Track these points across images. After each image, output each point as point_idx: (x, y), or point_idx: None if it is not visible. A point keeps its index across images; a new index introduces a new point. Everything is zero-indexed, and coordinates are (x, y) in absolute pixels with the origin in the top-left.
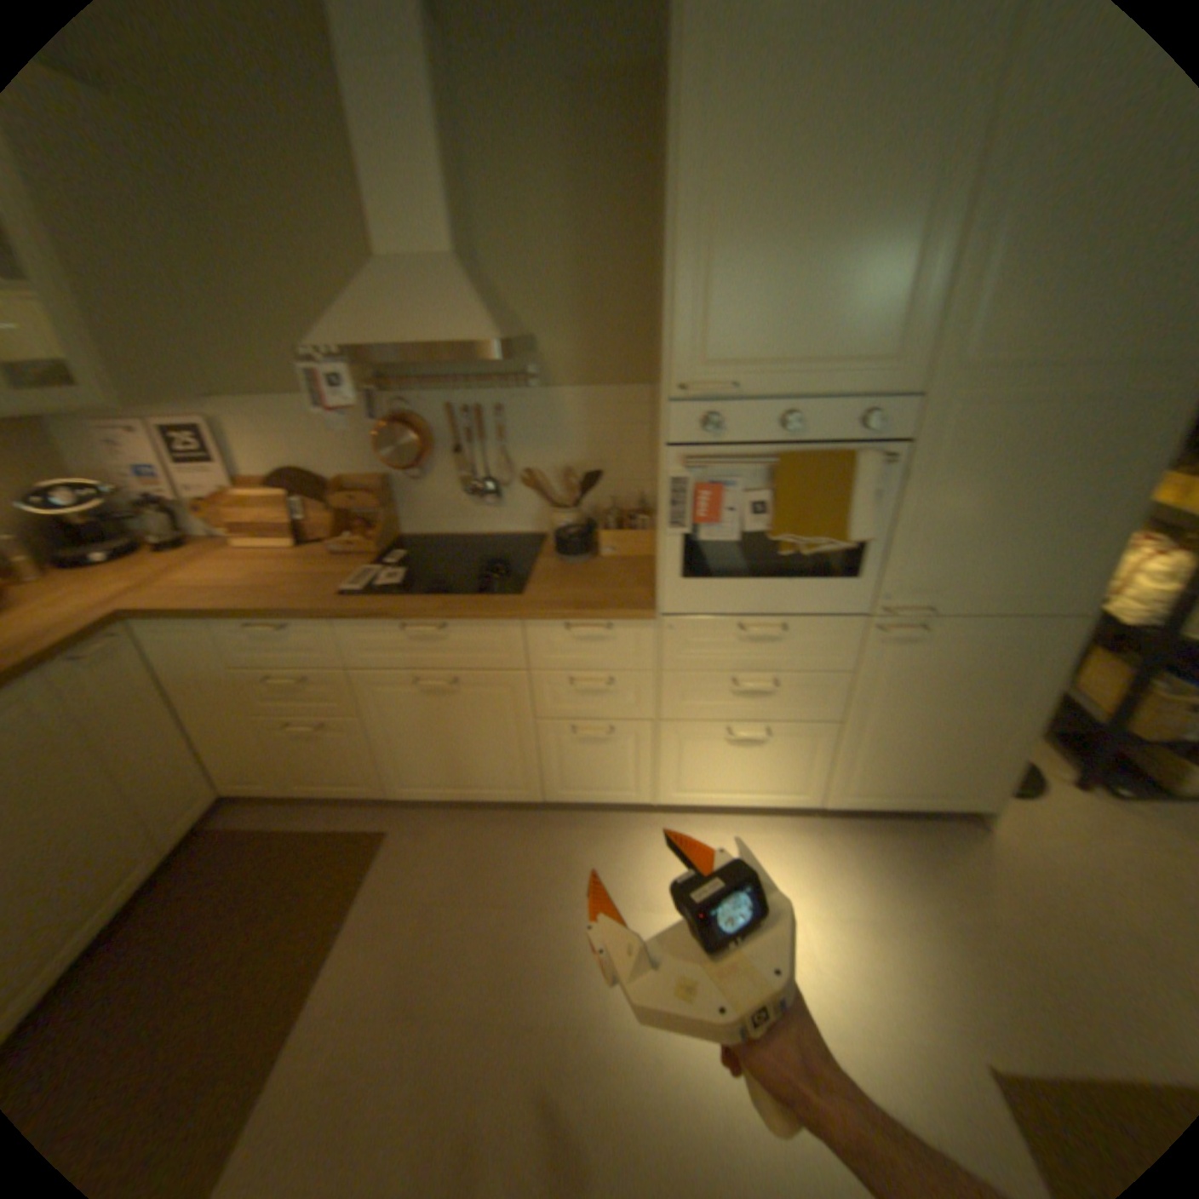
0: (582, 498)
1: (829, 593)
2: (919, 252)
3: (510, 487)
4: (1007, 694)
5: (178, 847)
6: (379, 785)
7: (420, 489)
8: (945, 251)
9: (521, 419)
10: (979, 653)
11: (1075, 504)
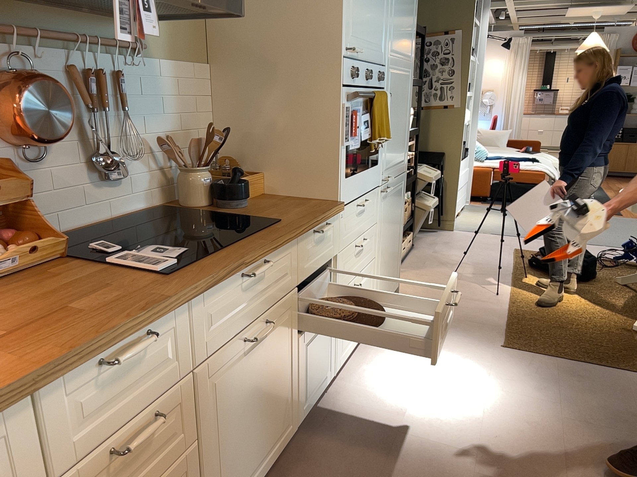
0: (214, 153)
1: (374, 174)
2: (384, 1)
3: (125, 160)
4: (398, 216)
5: None
6: None
7: (31, 175)
8: (387, 3)
9: (132, 86)
10: (395, 197)
11: (403, 119)
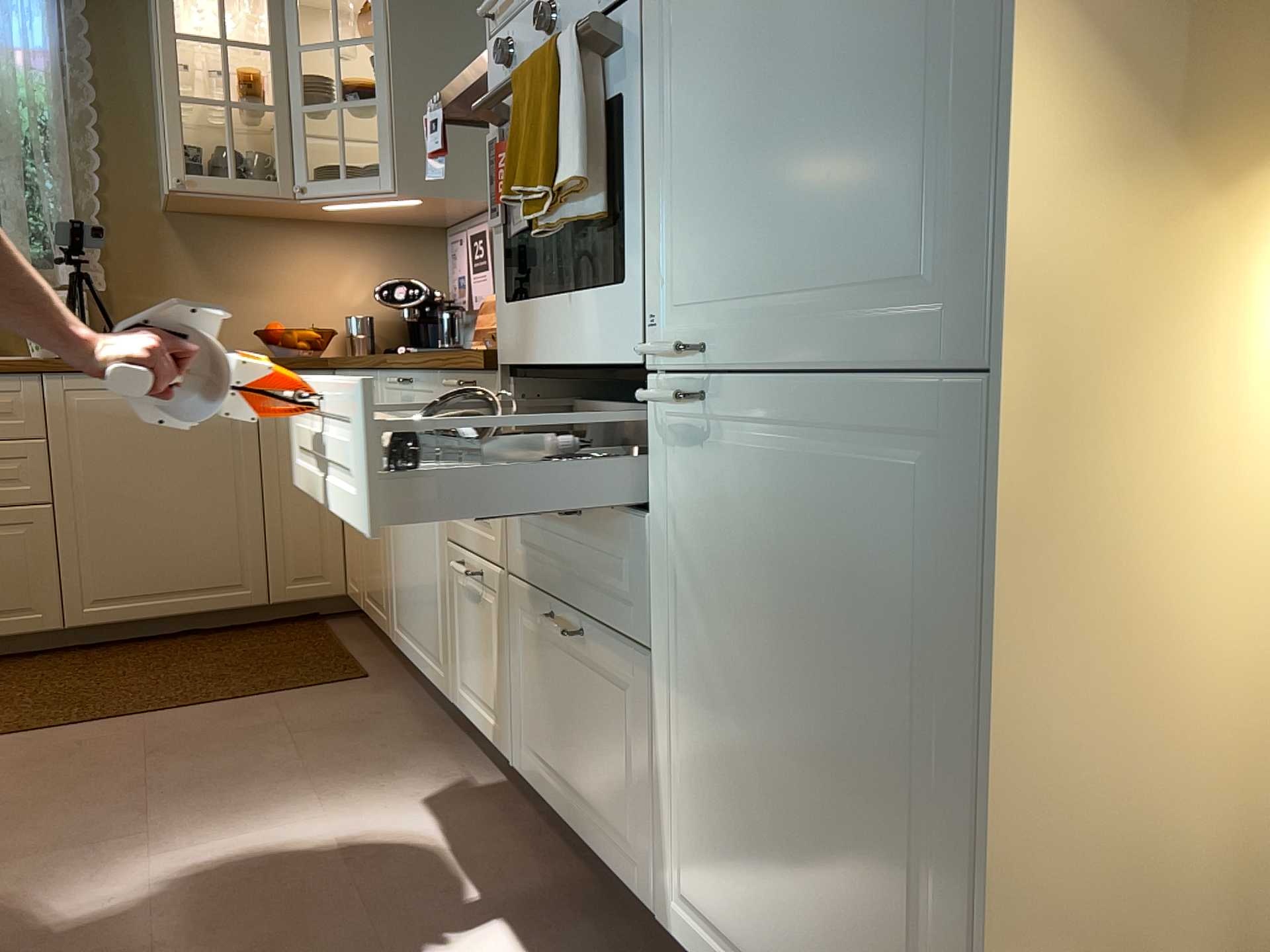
0: None
1: (607, 317)
2: None
3: None
4: (889, 662)
5: (280, 602)
6: (389, 615)
7: None
8: None
9: None
10: (807, 491)
11: (877, 9)
